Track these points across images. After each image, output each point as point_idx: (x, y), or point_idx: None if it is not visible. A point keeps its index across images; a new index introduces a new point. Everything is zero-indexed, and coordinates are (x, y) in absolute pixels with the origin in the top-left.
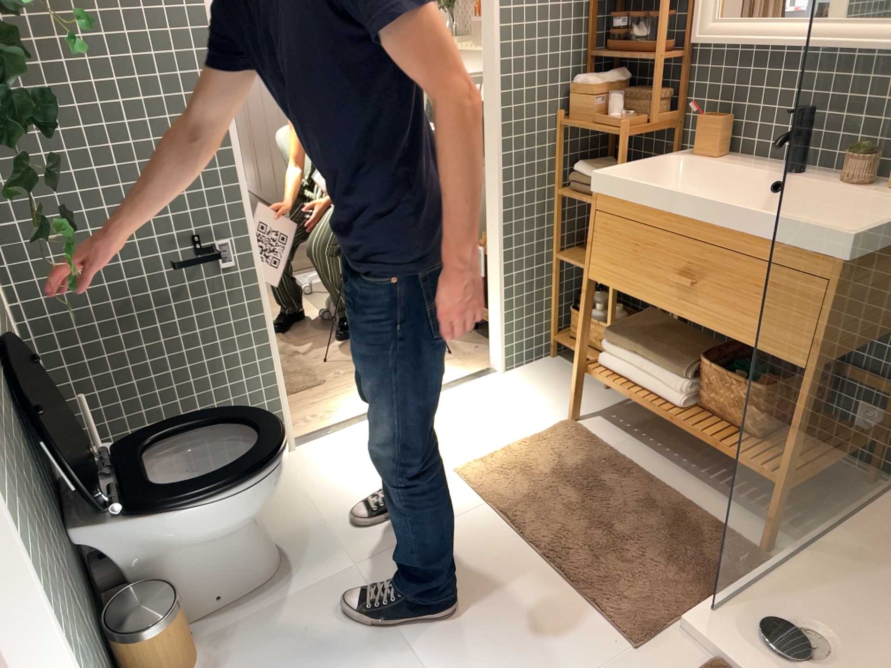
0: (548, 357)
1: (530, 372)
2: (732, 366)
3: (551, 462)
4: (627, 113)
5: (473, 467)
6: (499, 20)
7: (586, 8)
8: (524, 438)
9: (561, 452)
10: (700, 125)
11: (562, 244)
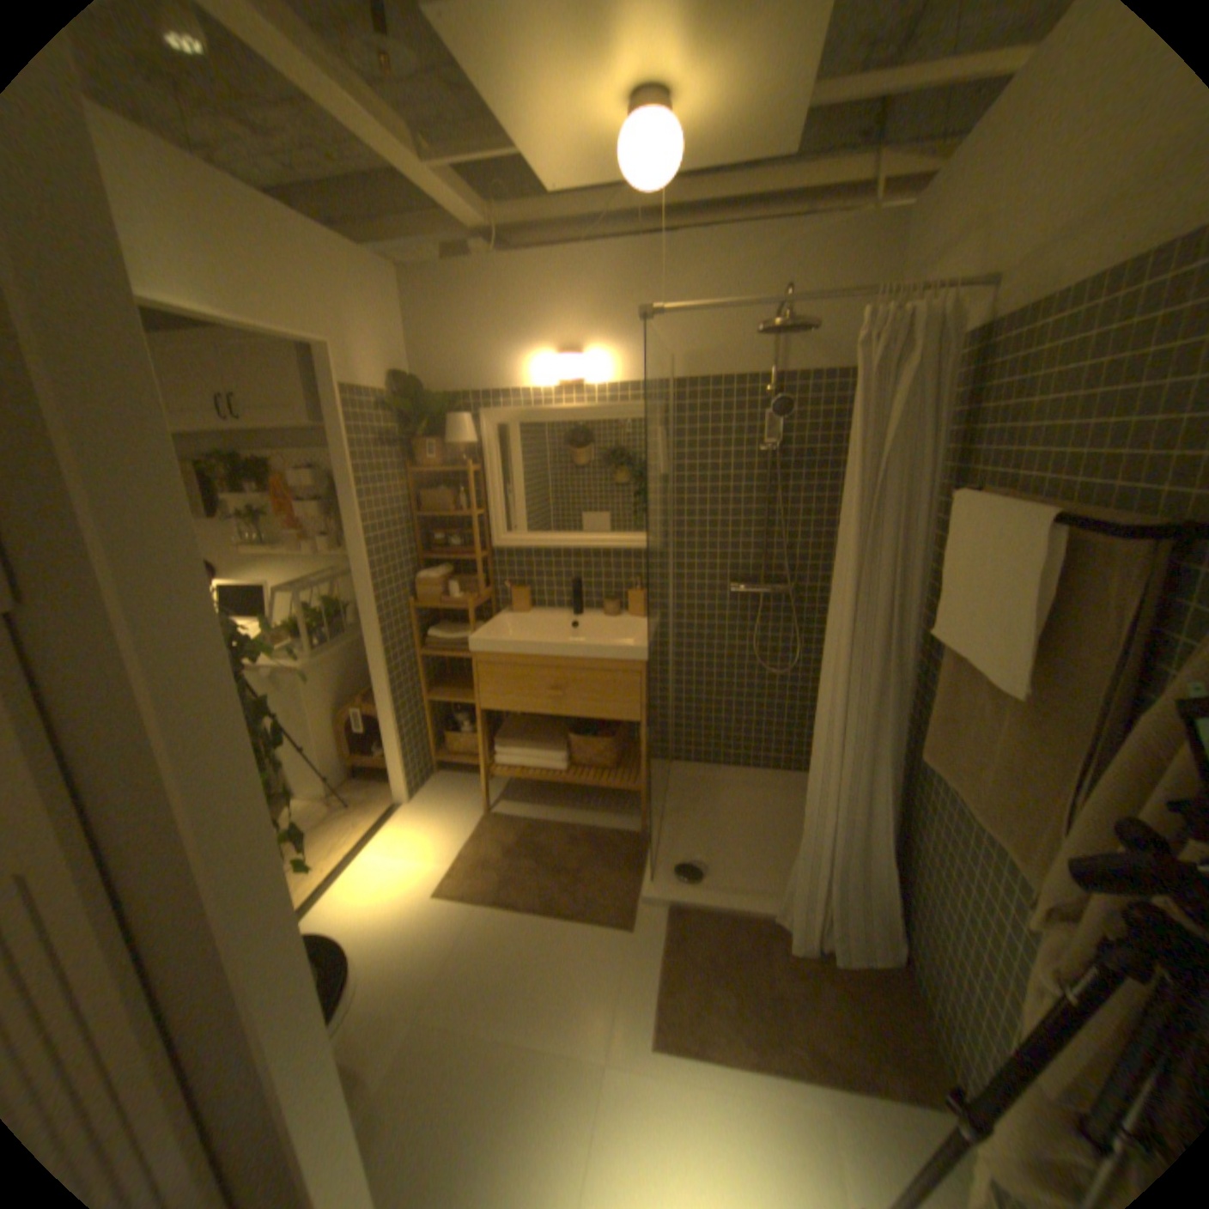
0: (433, 776)
1: (429, 793)
2: (581, 733)
3: (497, 850)
4: (464, 594)
5: (444, 886)
6: (365, 546)
7: (413, 529)
8: (465, 844)
9: (498, 839)
10: (508, 594)
11: (431, 690)
